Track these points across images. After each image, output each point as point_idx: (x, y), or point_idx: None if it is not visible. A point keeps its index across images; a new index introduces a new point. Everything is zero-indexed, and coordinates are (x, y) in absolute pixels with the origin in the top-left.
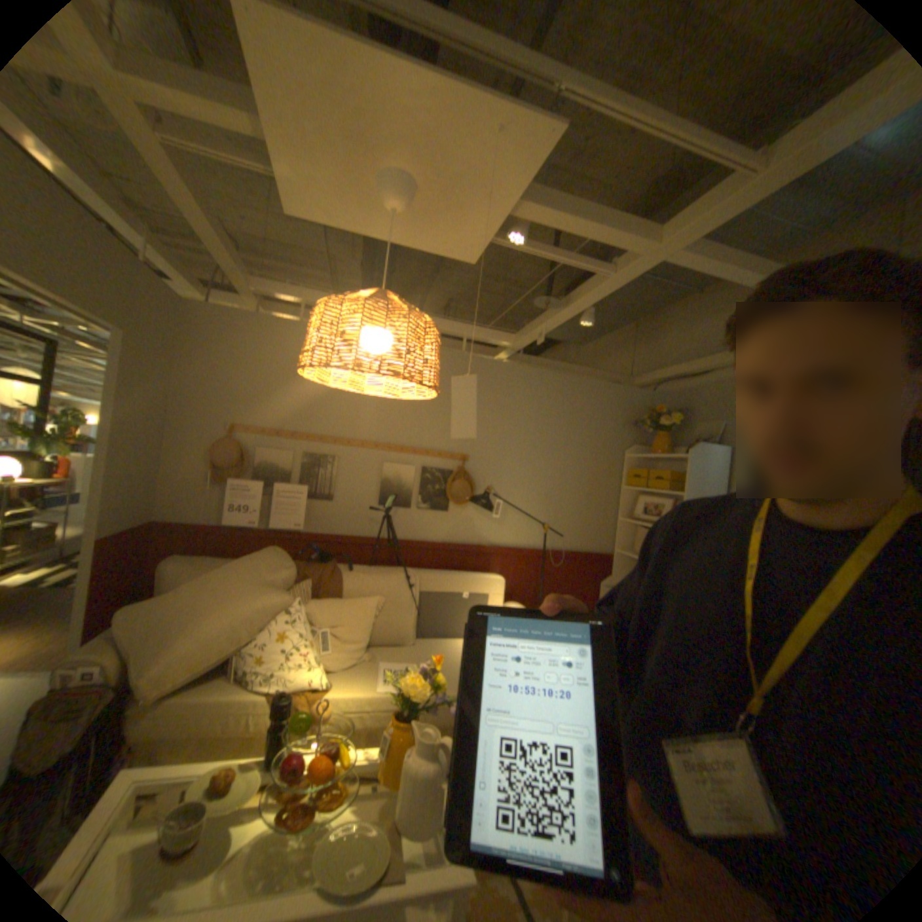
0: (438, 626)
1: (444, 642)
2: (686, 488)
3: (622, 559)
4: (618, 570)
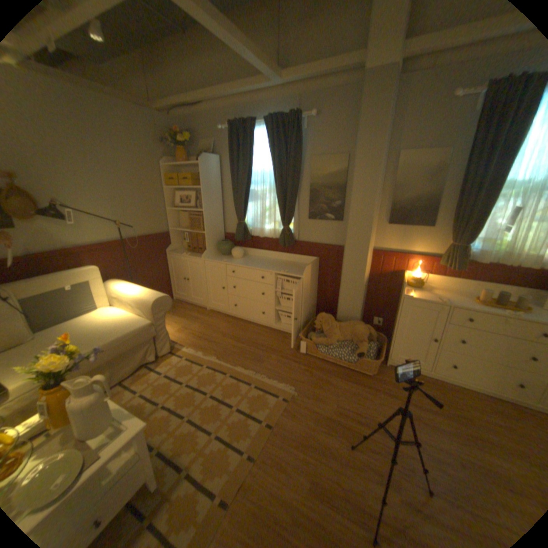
0: (51, 317)
1: (62, 325)
2: (201, 183)
3: (175, 233)
4: (174, 240)
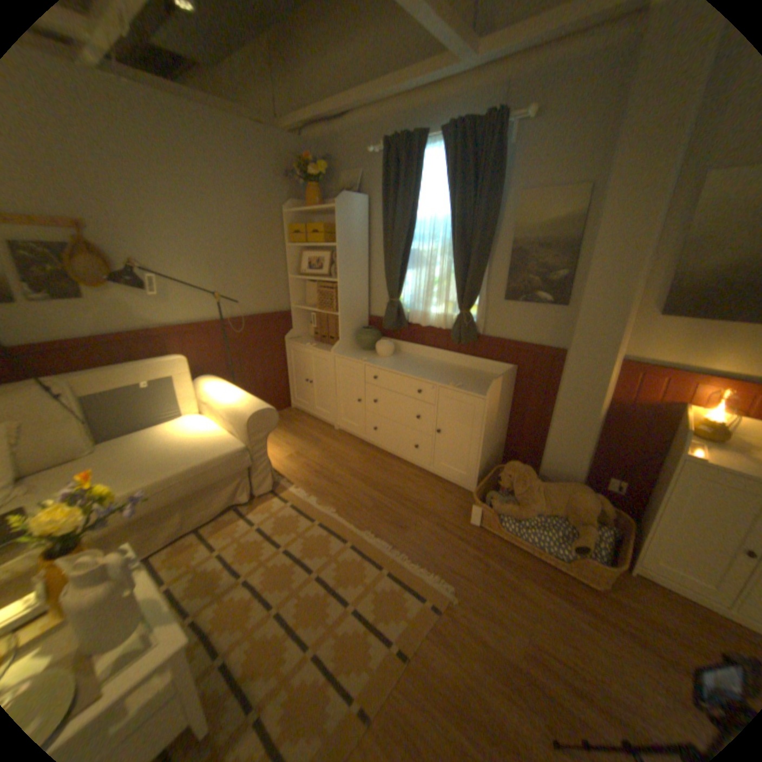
0: (115, 425)
1: (130, 437)
2: (338, 239)
3: (299, 312)
4: (297, 322)
